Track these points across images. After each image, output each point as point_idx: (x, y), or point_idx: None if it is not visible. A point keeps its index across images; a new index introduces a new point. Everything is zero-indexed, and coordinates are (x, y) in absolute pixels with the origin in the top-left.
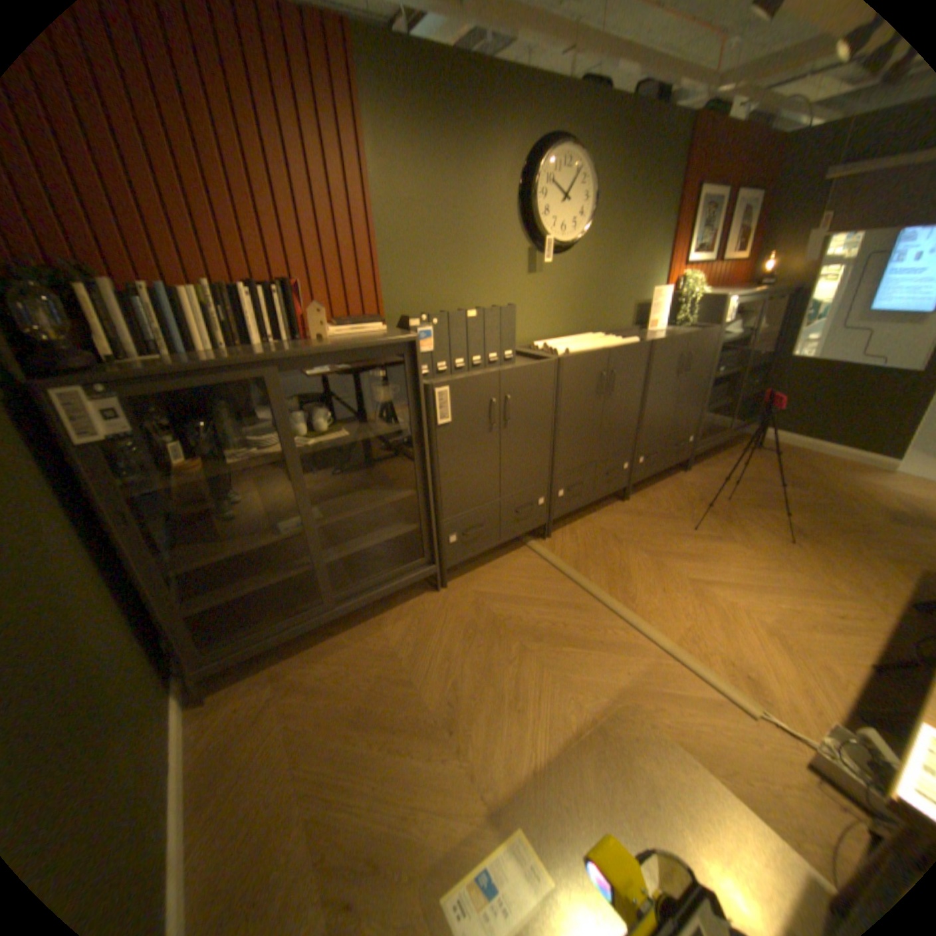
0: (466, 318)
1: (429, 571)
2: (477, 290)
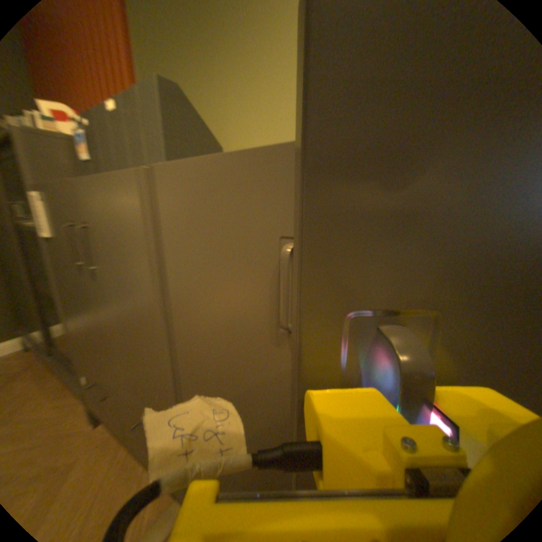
0: (106, 112)
1: (77, 392)
2: (226, 92)
